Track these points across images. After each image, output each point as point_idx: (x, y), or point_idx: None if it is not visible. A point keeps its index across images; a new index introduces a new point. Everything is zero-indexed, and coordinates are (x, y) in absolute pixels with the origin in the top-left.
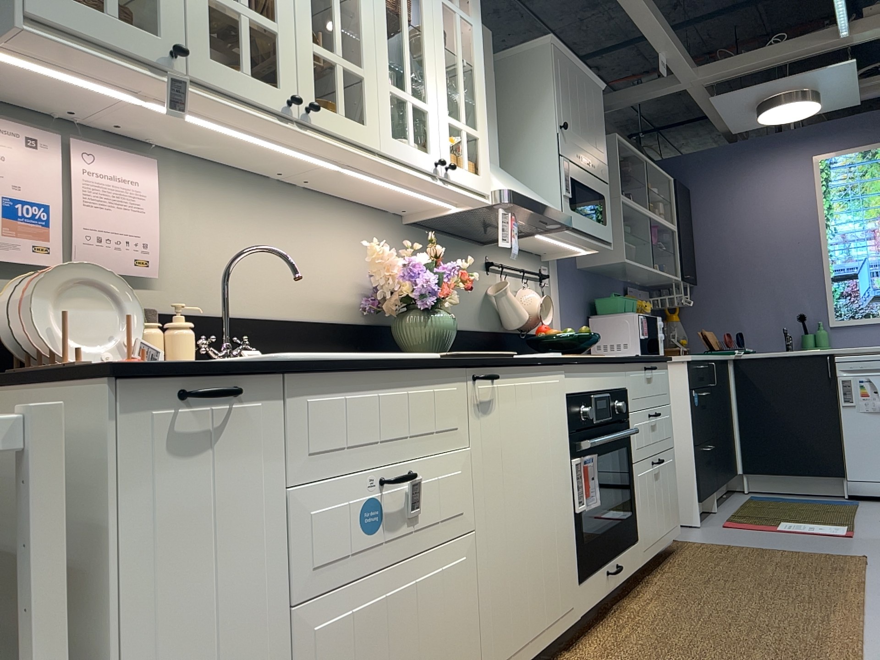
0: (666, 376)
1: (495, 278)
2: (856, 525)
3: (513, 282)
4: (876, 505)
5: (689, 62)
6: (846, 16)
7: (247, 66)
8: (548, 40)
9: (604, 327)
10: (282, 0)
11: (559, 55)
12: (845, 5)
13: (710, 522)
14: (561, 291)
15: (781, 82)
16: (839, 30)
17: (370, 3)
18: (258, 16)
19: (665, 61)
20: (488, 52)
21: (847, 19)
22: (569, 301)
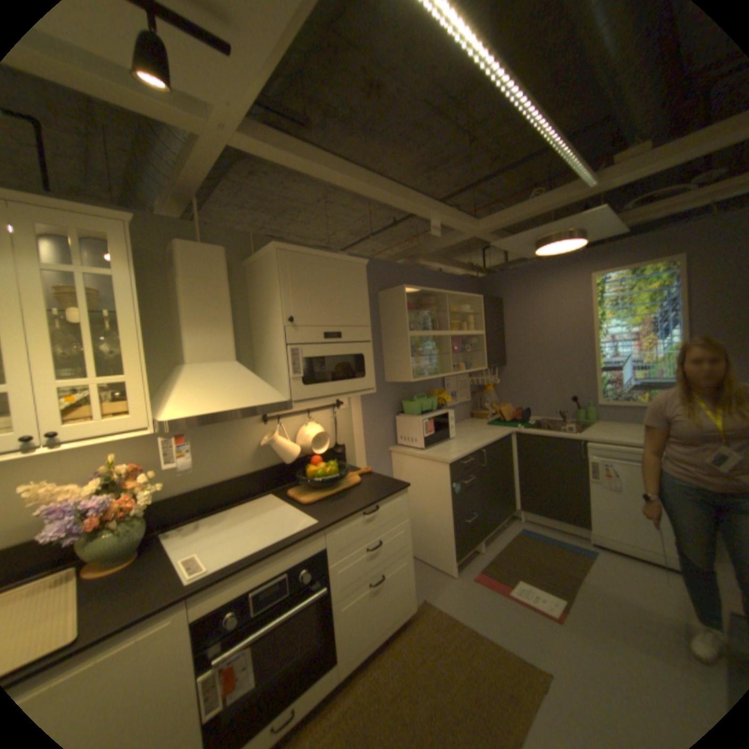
0: (400, 502)
1: (272, 425)
2: (576, 603)
3: (297, 420)
4: (610, 564)
5: (463, 218)
6: (587, 170)
7: None
8: (272, 245)
9: (403, 423)
10: None
11: (288, 255)
12: (582, 160)
13: (469, 572)
14: (361, 406)
15: (544, 227)
16: (588, 179)
17: None
18: None
19: (438, 223)
20: (214, 265)
21: (589, 172)
22: (371, 410)
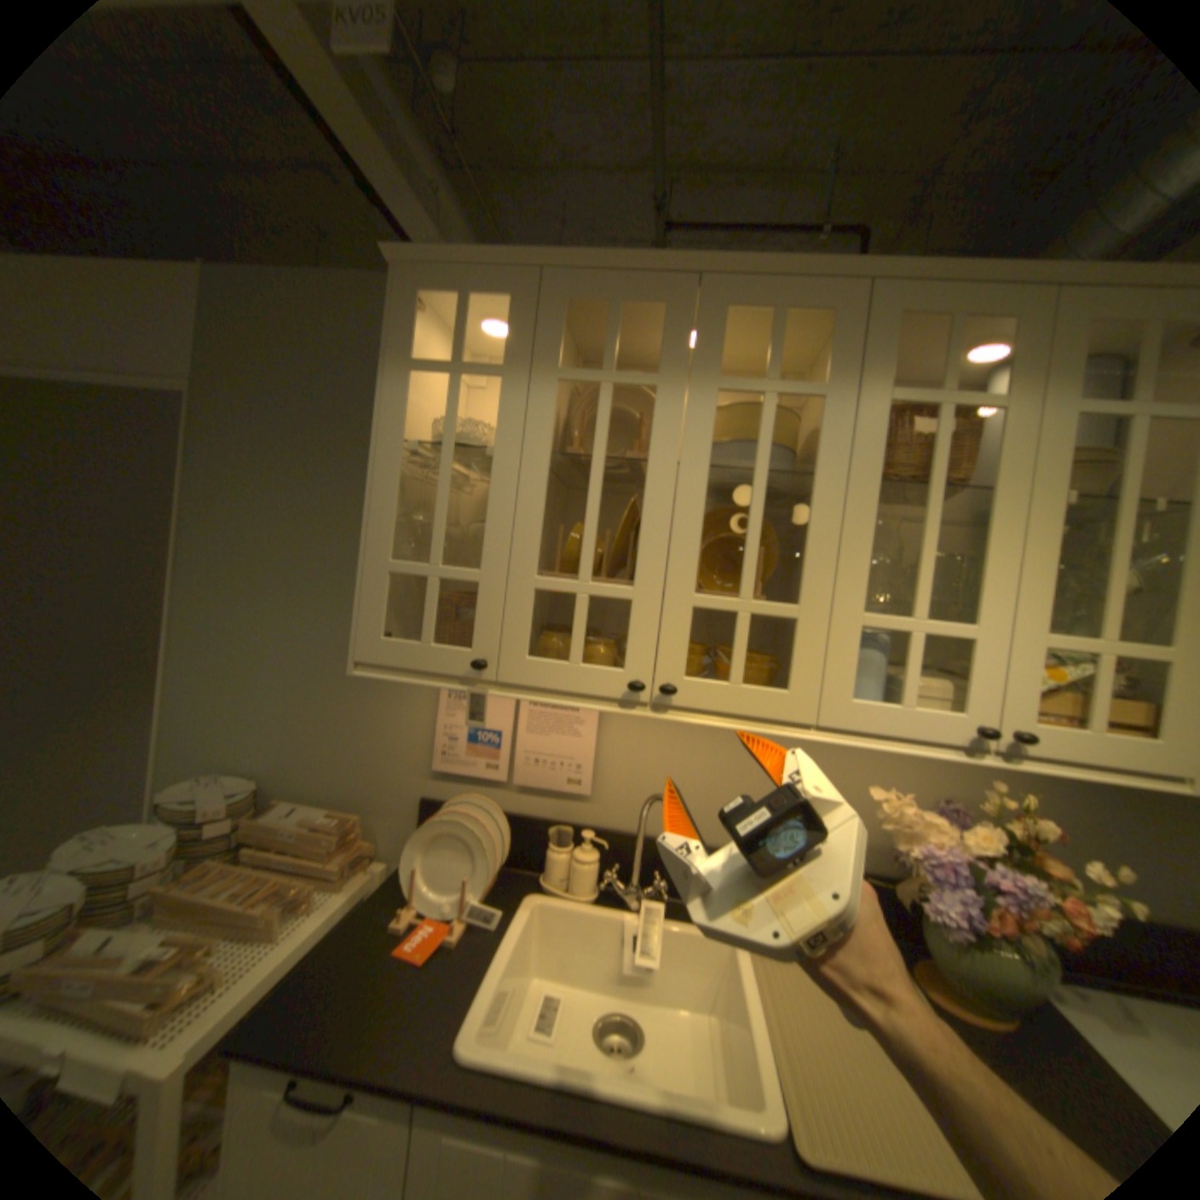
0: None
1: None
2: None
3: None
4: None
5: None
6: None
7: (577, 651)
8: None
9: None
10: (646, 552)
11: None
12: None
13: None
14: None
15: None
16: None
17: (866, 475)
18: (604, 586)
19: None
20: None
21: None
22: None
